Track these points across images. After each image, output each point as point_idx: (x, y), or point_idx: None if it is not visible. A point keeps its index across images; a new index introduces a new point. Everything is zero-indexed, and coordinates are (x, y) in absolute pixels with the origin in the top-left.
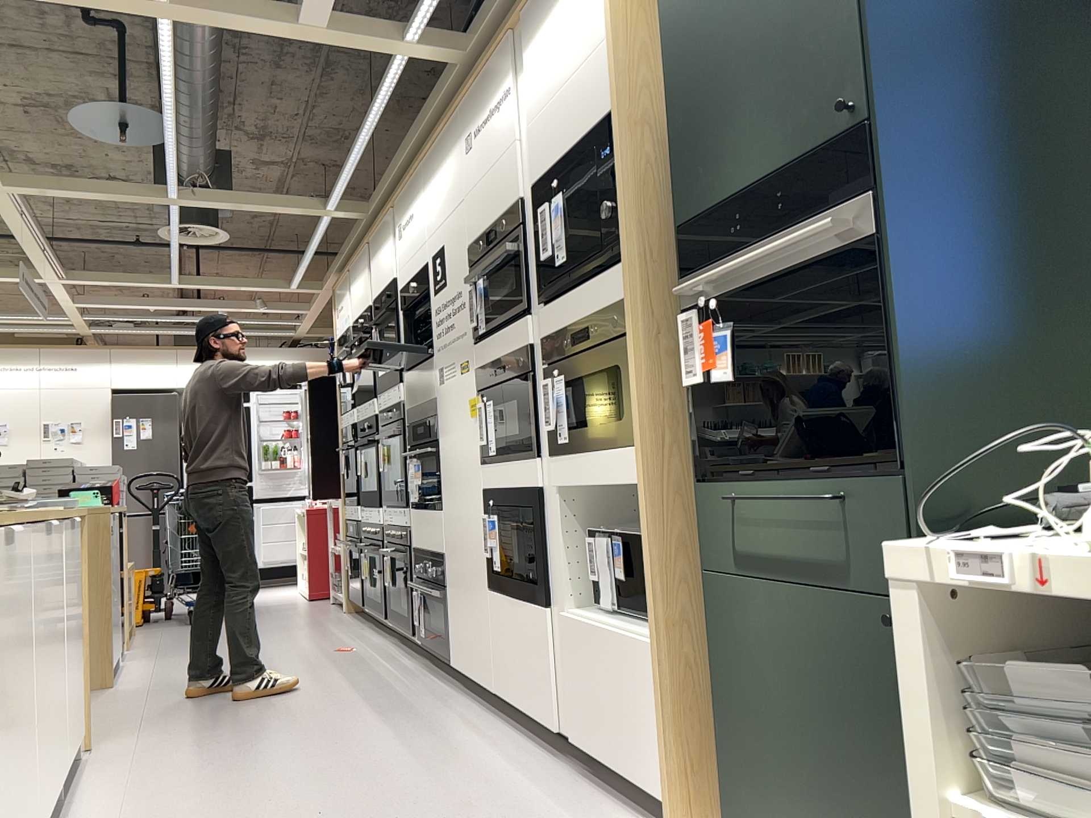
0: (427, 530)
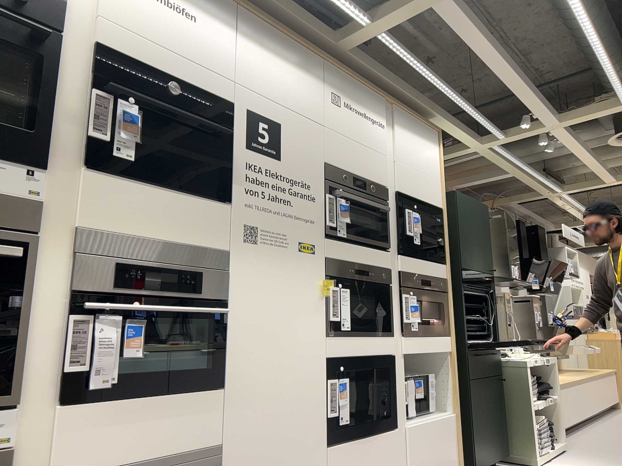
0: (157, 425)
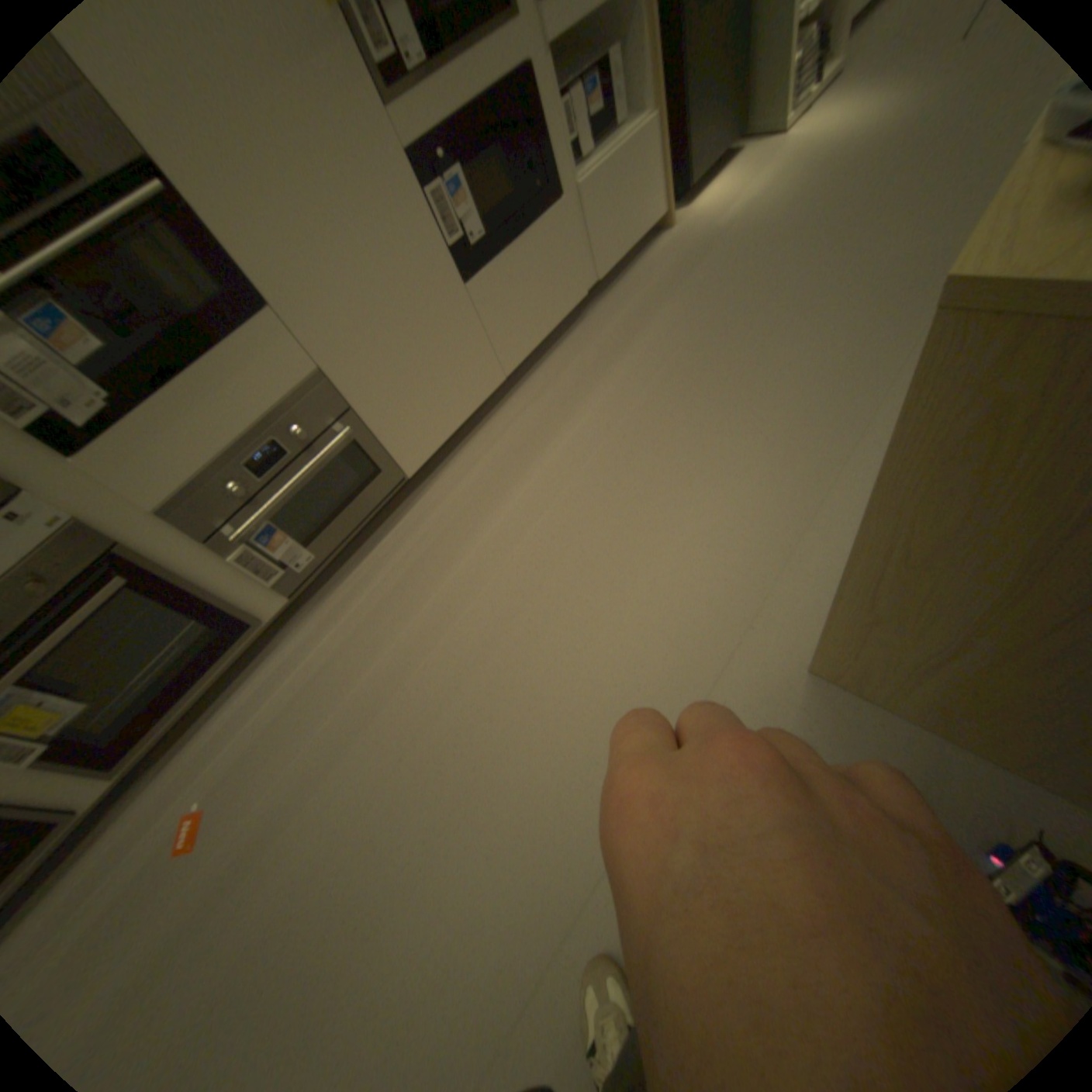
0: (217, 401)
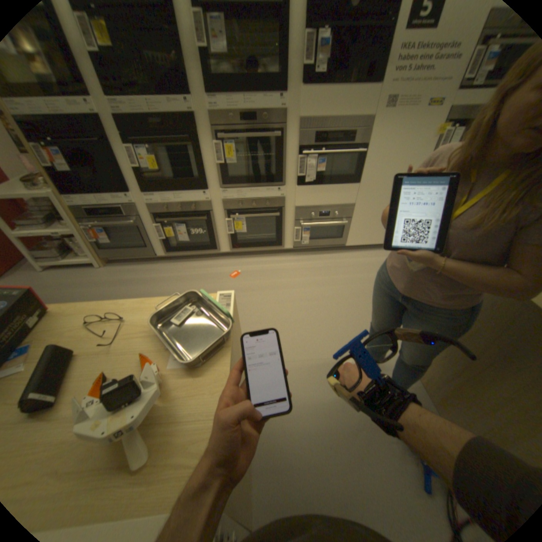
0: (329, 194)
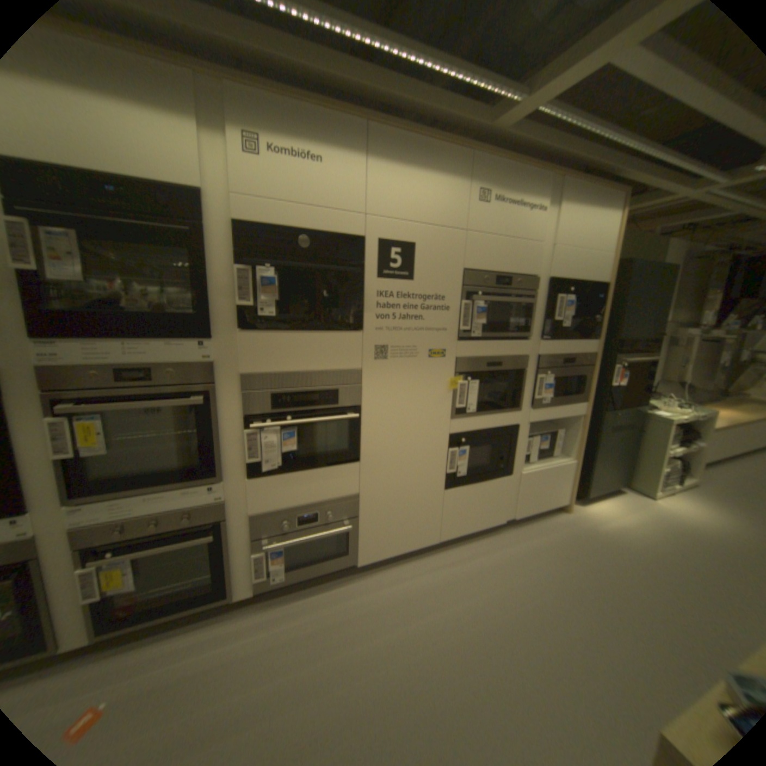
0: (311, 485)
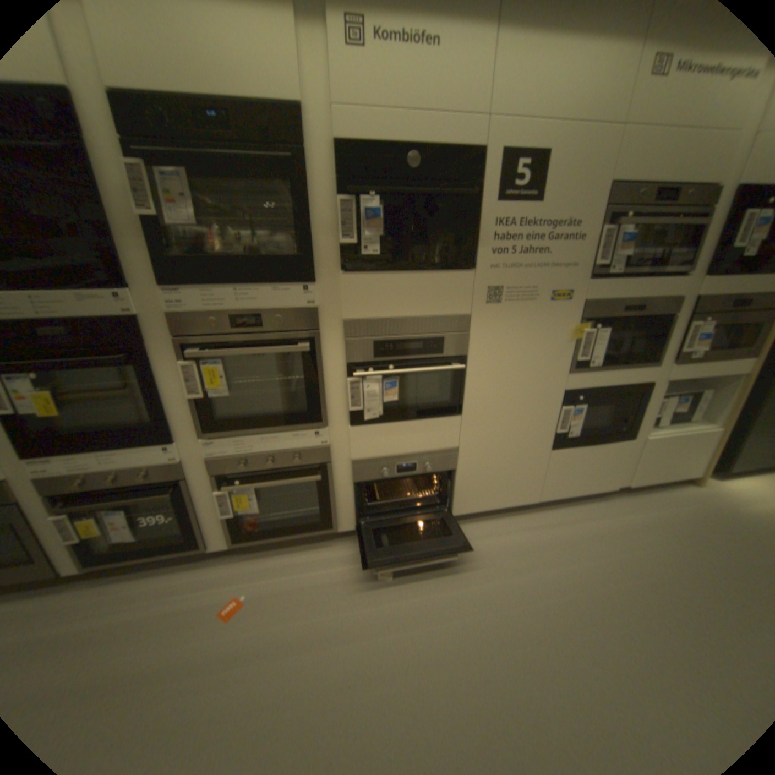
0: (411, 436)
